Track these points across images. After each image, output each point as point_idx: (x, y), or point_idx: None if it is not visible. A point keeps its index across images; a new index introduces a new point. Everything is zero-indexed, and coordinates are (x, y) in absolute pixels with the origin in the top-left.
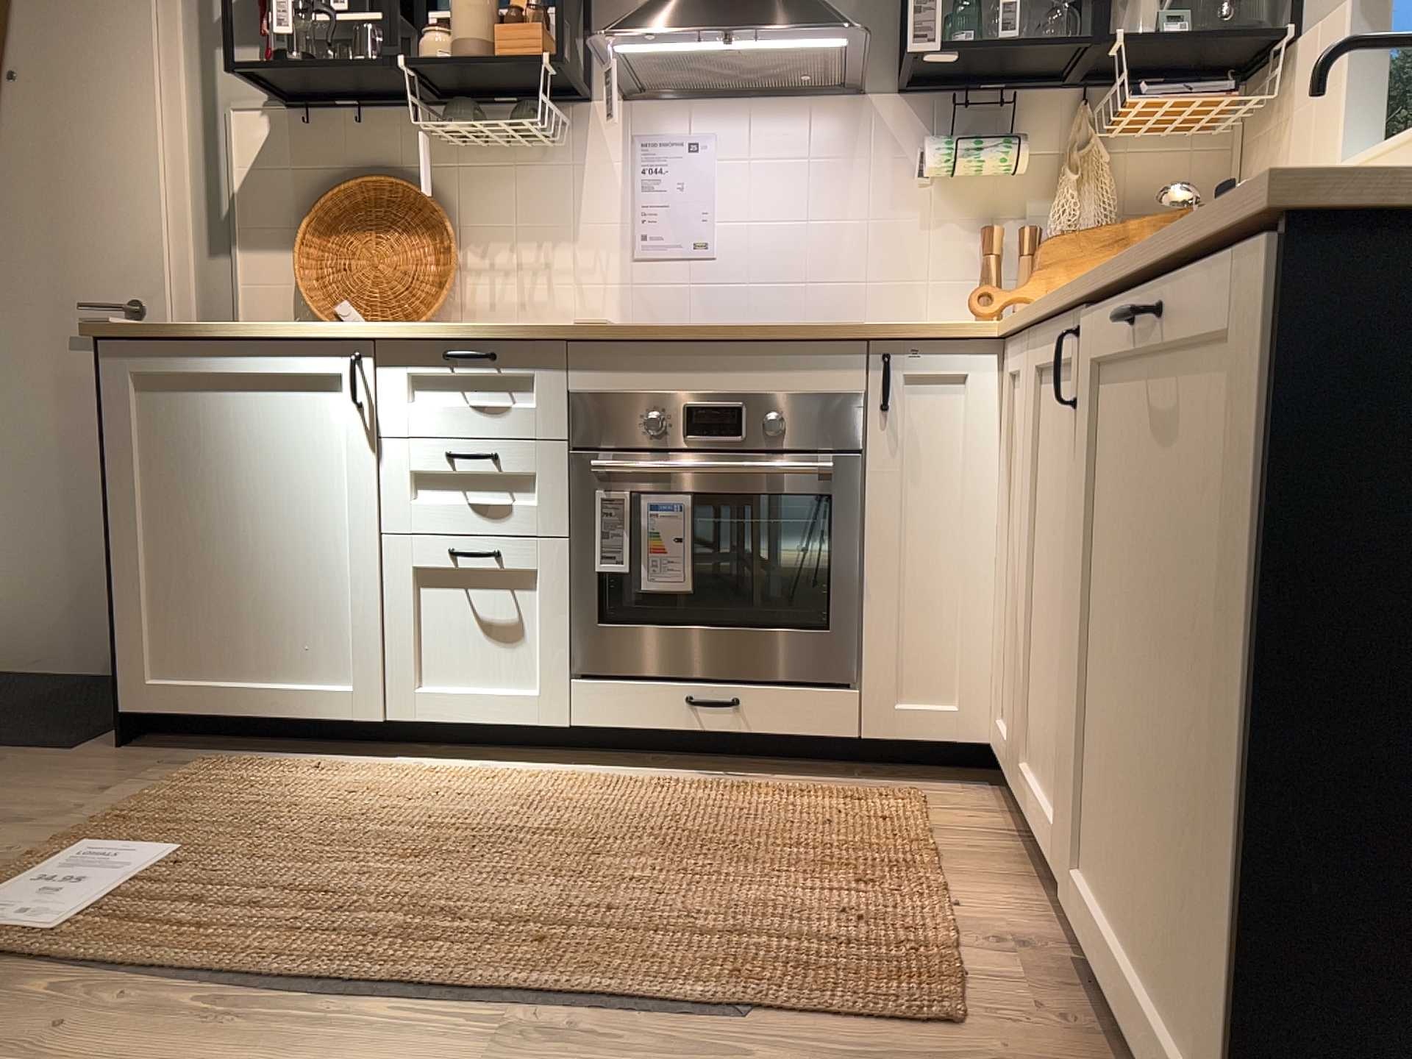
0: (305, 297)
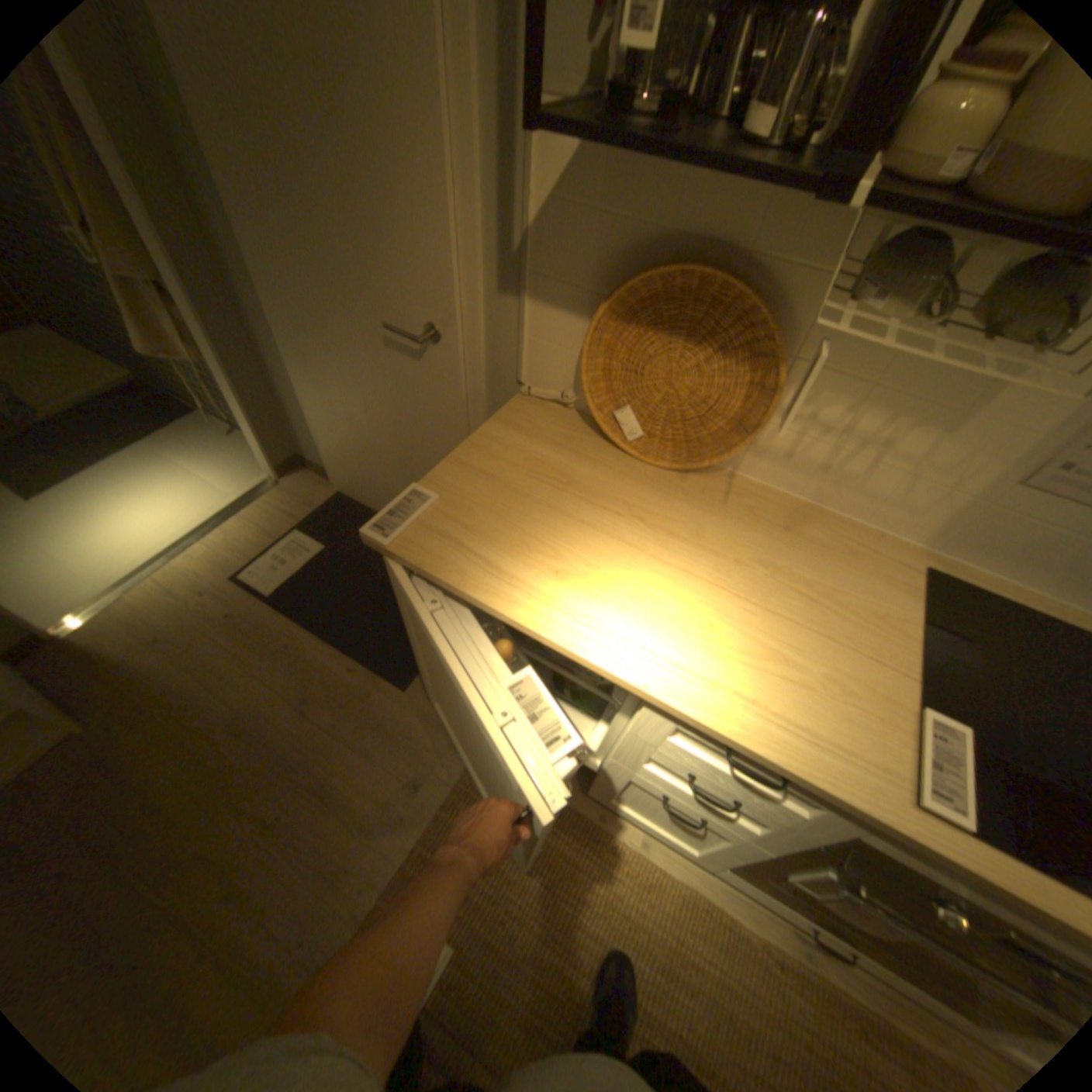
0: (588, 395)
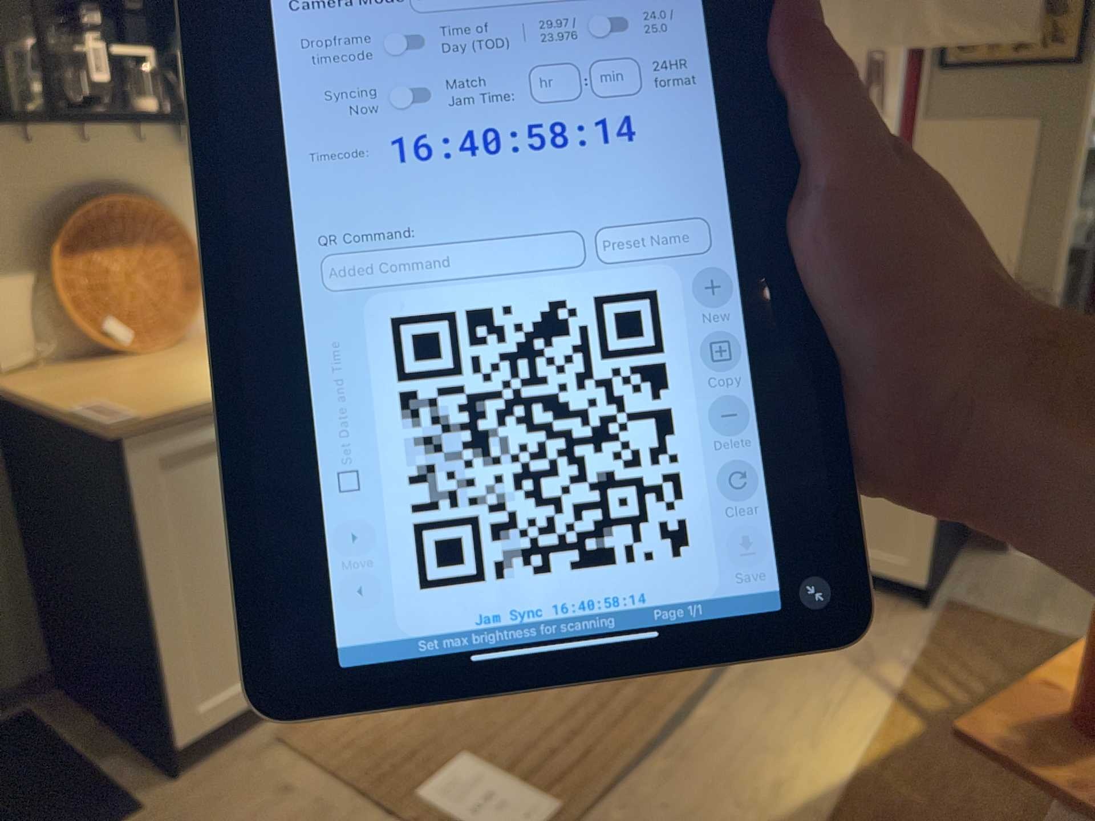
0: (79, 324)
